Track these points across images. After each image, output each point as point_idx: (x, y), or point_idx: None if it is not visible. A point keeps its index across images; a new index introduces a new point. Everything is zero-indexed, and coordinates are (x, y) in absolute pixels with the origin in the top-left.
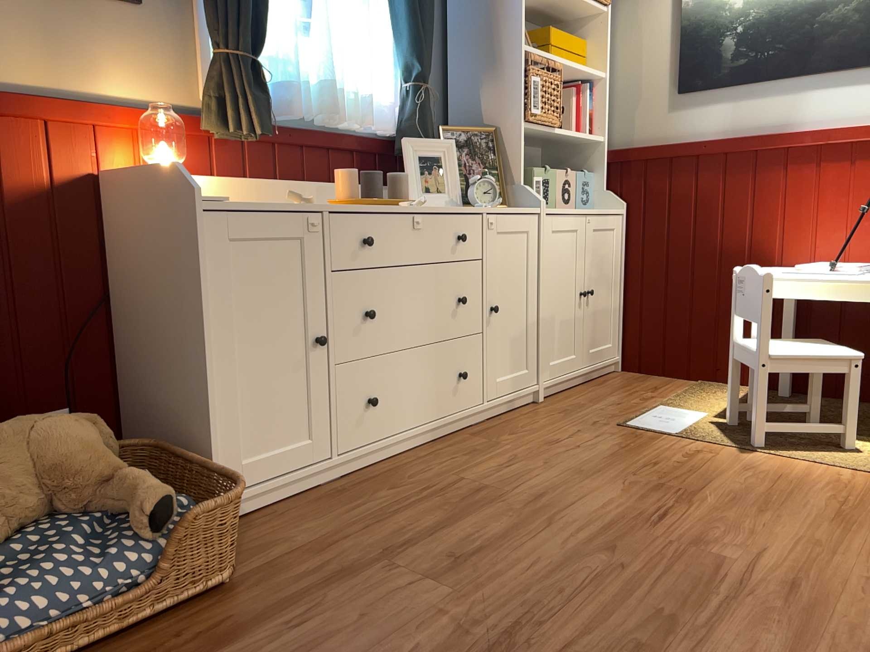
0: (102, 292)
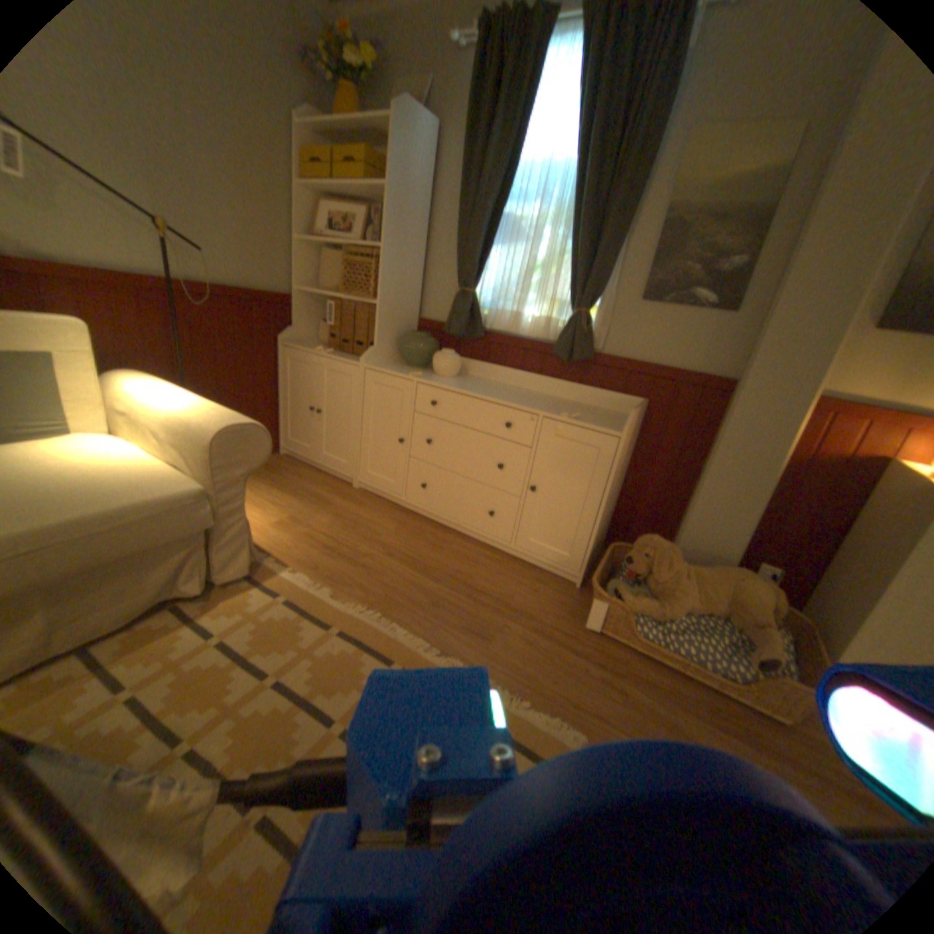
0: (846, 525)
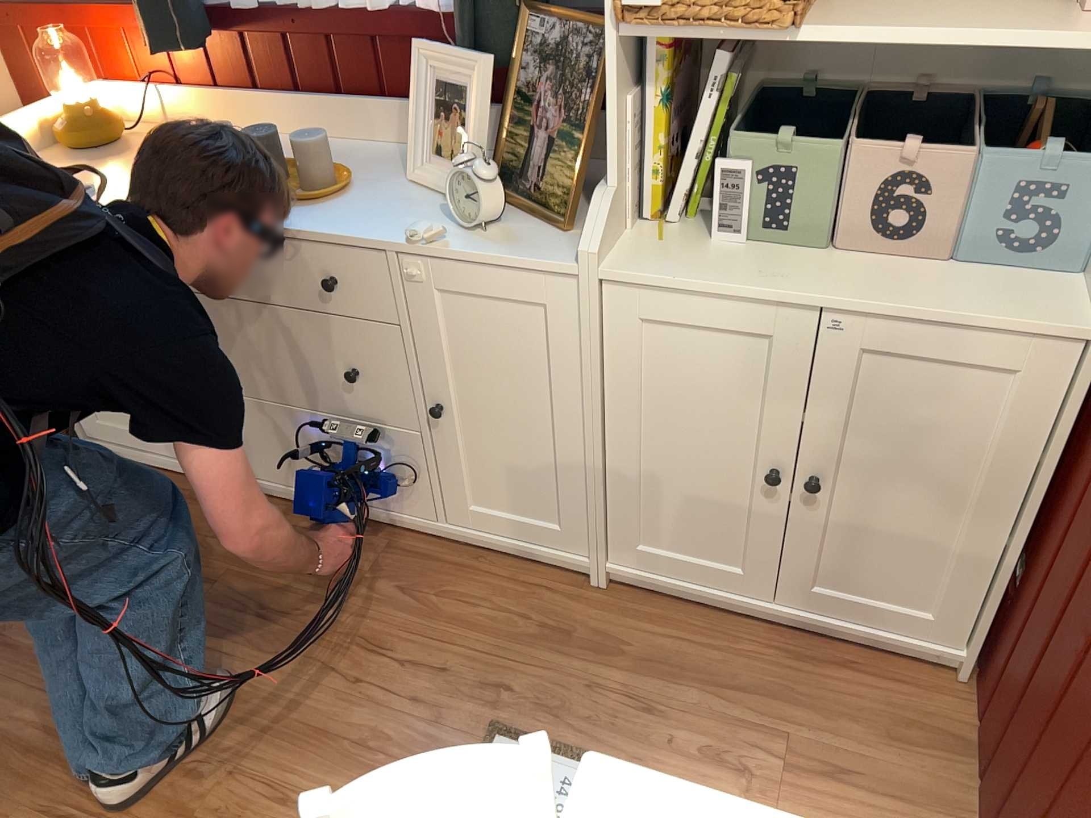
0: None
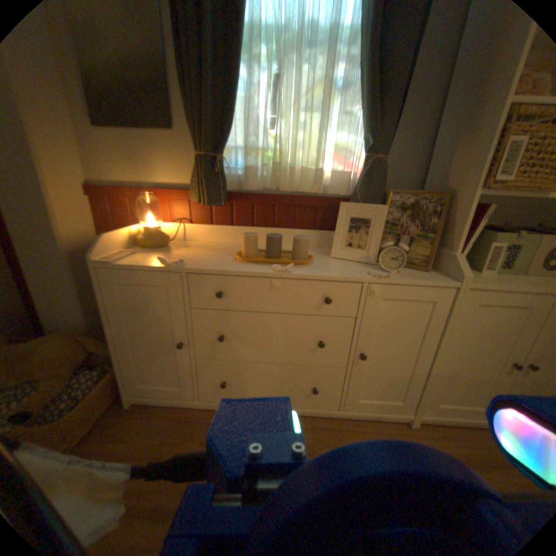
0: None
